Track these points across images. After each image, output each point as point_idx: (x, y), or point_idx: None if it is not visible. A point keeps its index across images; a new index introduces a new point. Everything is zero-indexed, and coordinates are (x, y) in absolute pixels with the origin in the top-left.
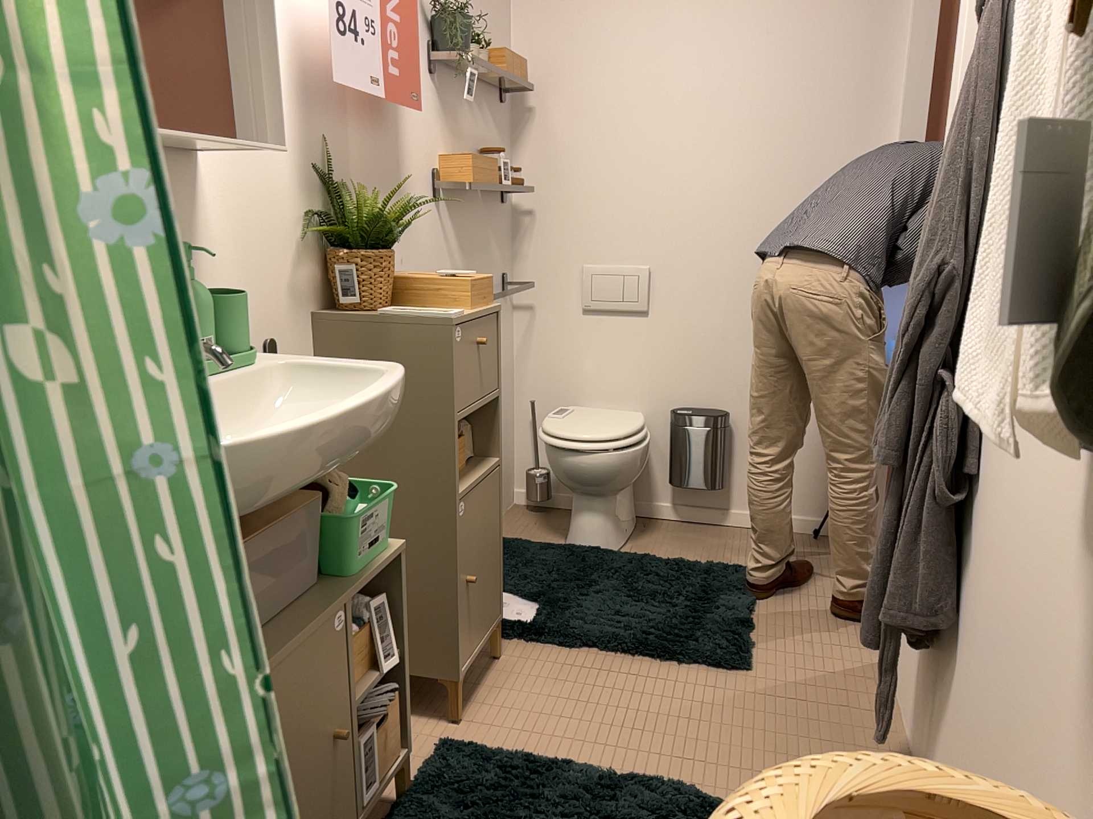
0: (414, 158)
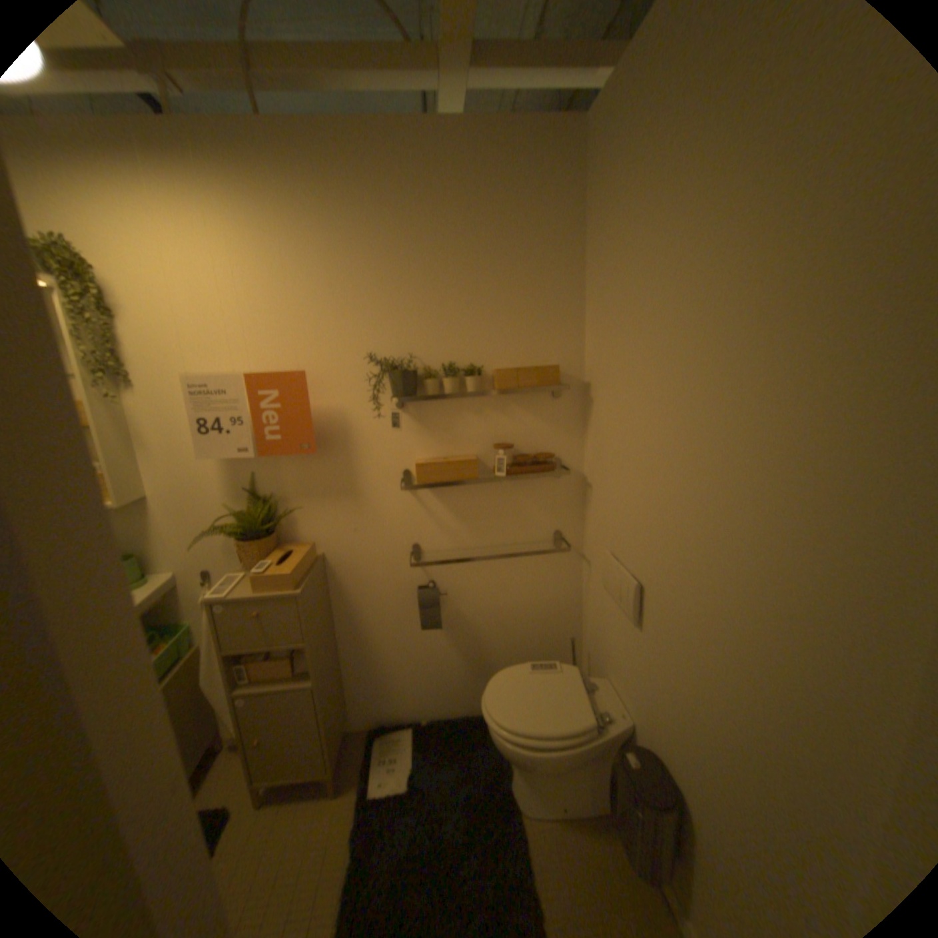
0: (370, 467)
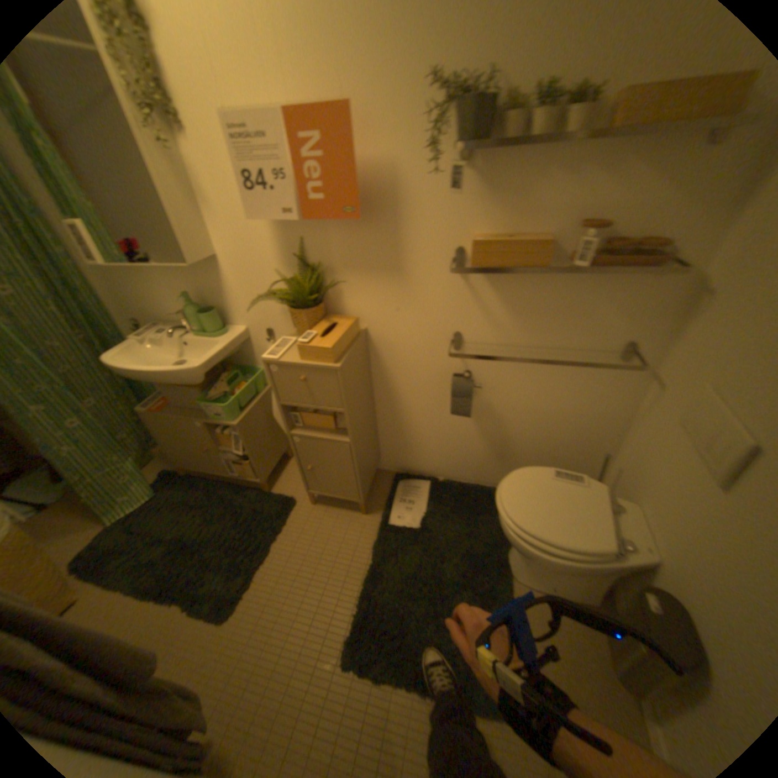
0: (420, 240)
